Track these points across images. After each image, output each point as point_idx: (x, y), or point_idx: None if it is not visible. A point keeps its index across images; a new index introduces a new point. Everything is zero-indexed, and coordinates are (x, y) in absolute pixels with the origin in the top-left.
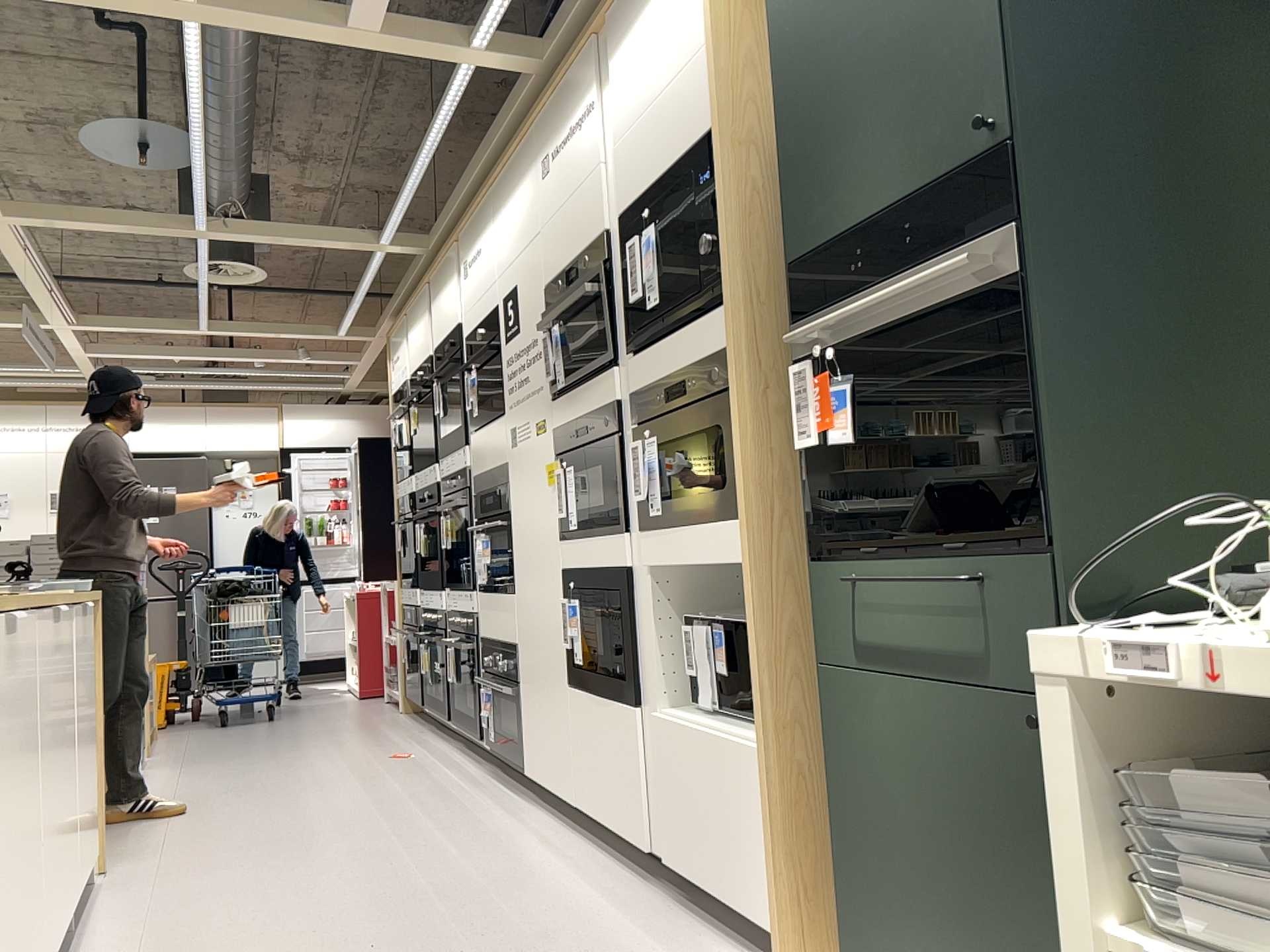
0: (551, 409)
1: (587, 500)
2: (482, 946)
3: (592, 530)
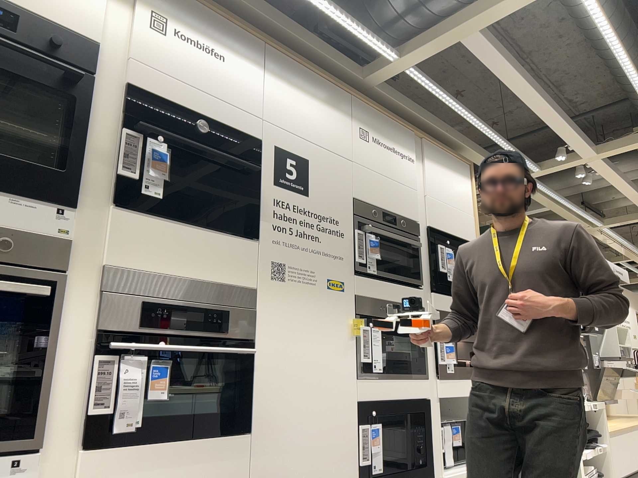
0: (355, 279)
1: (389, 354)
2: None
3: (397, 374)
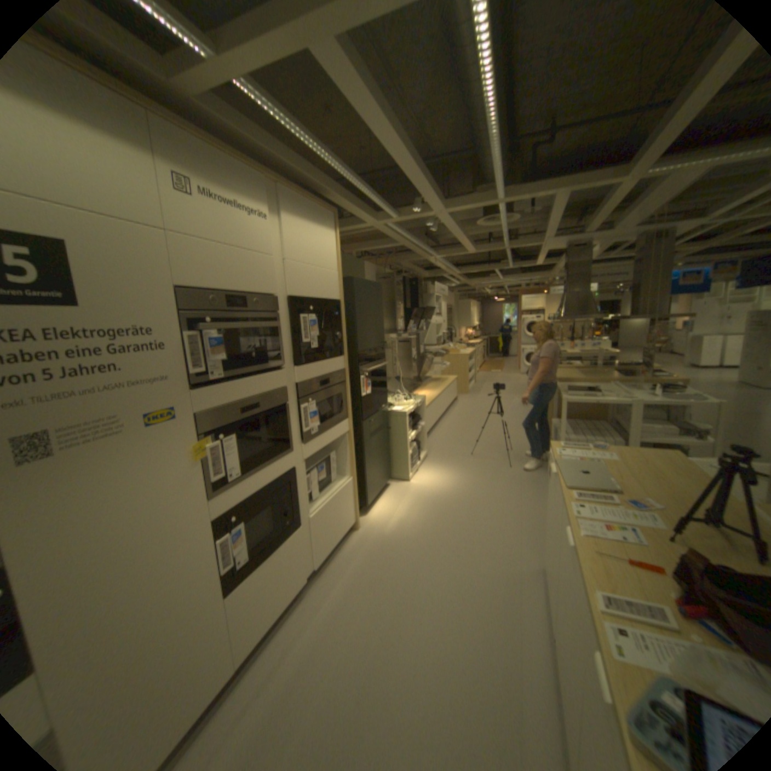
0: (190, 397)
1: (247, 453)
2: (389, 601)
3: (258, 467)
